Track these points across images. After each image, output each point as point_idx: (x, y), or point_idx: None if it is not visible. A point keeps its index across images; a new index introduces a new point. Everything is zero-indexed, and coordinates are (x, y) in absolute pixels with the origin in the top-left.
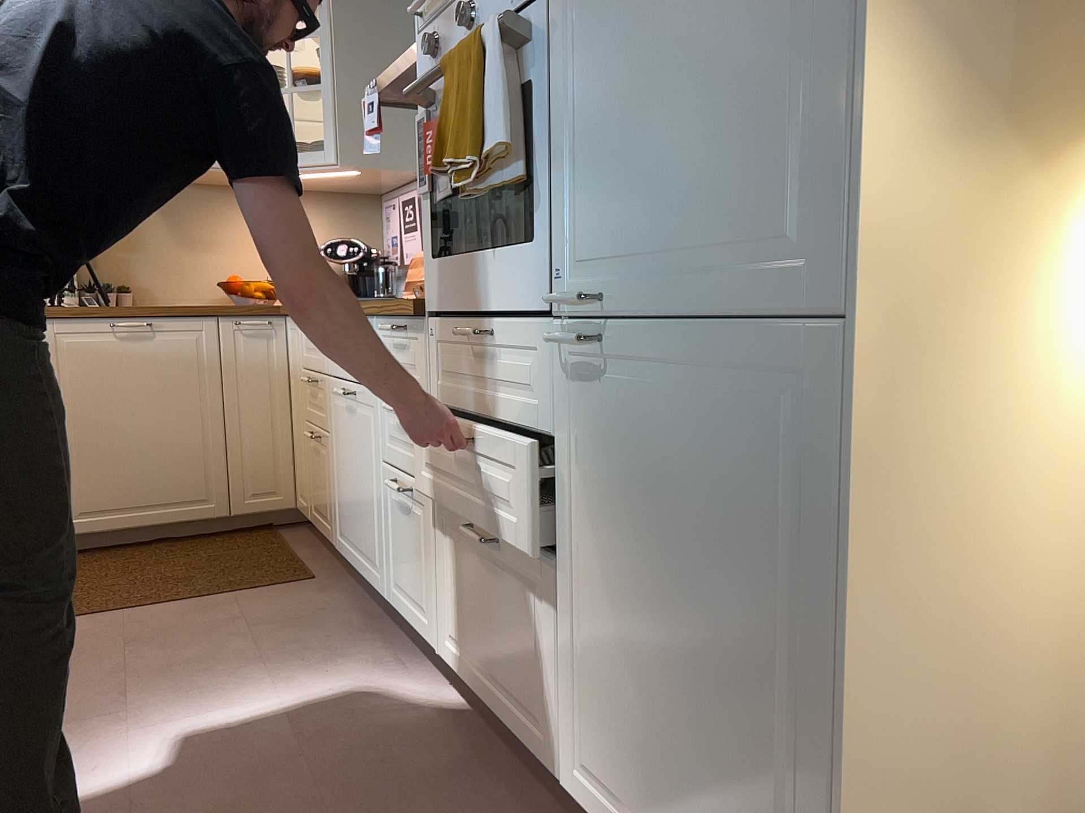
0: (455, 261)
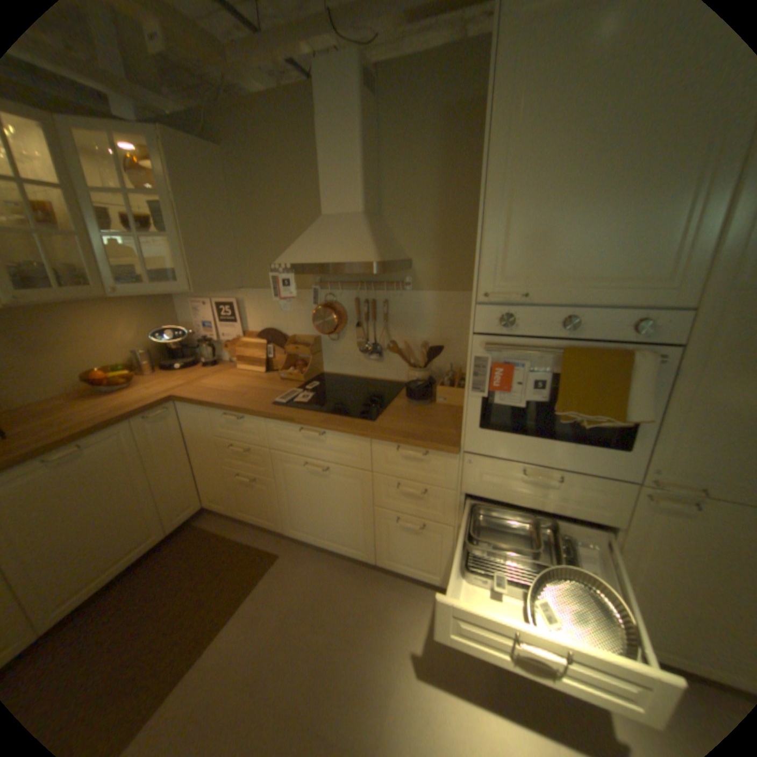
0: (515, 437)
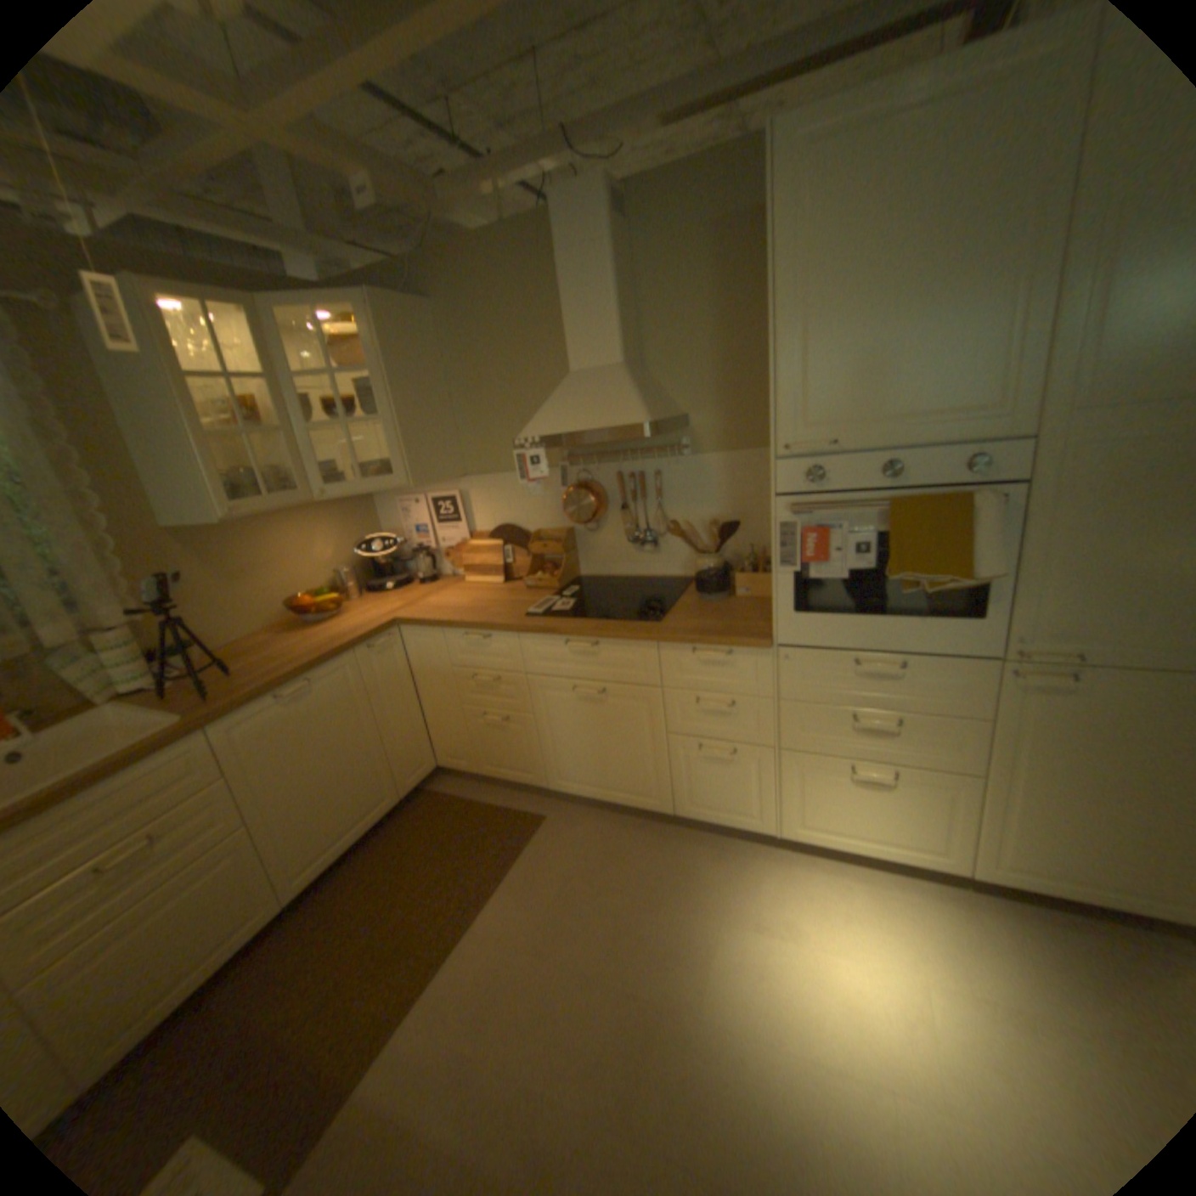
0: (838, 618)
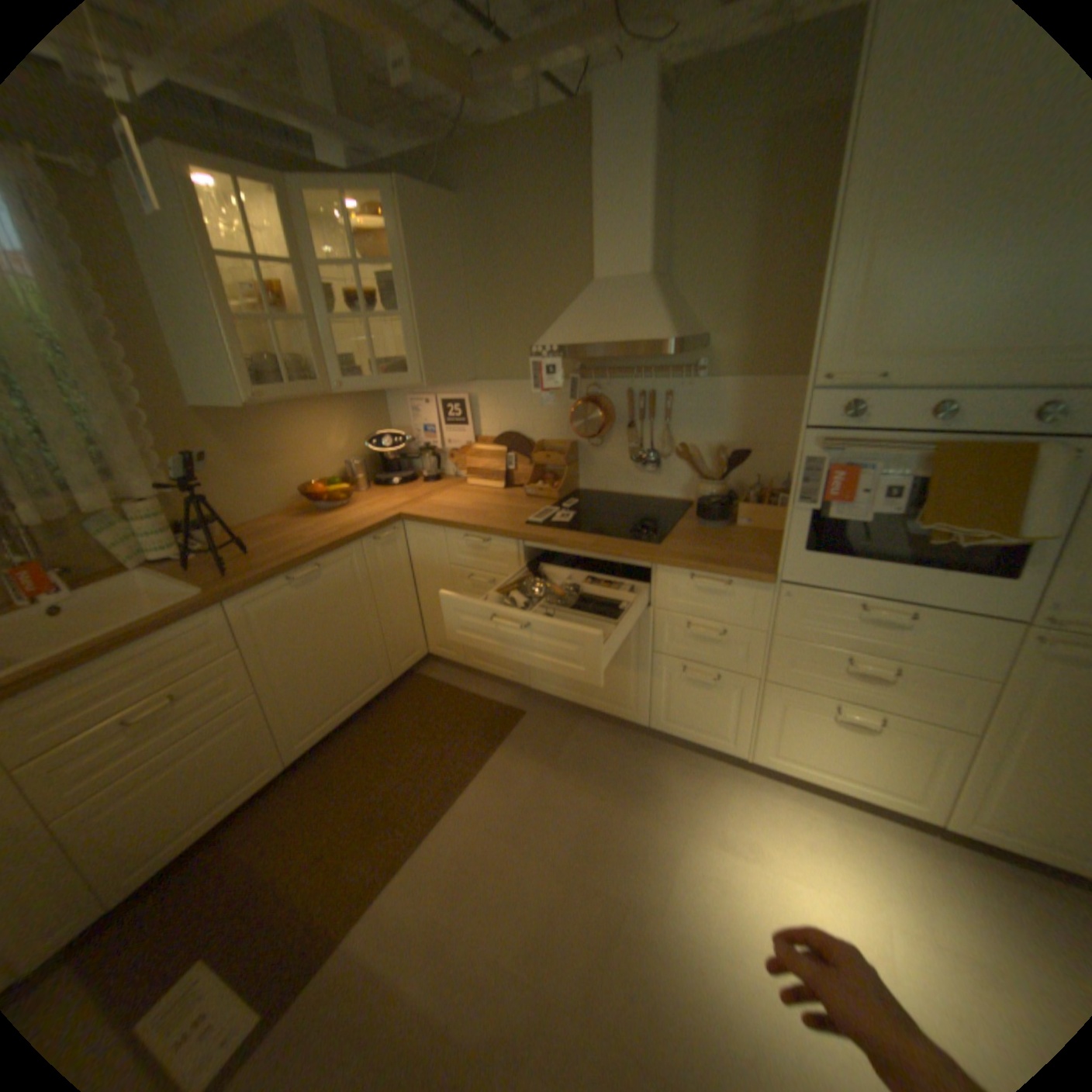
0: (852, 561)
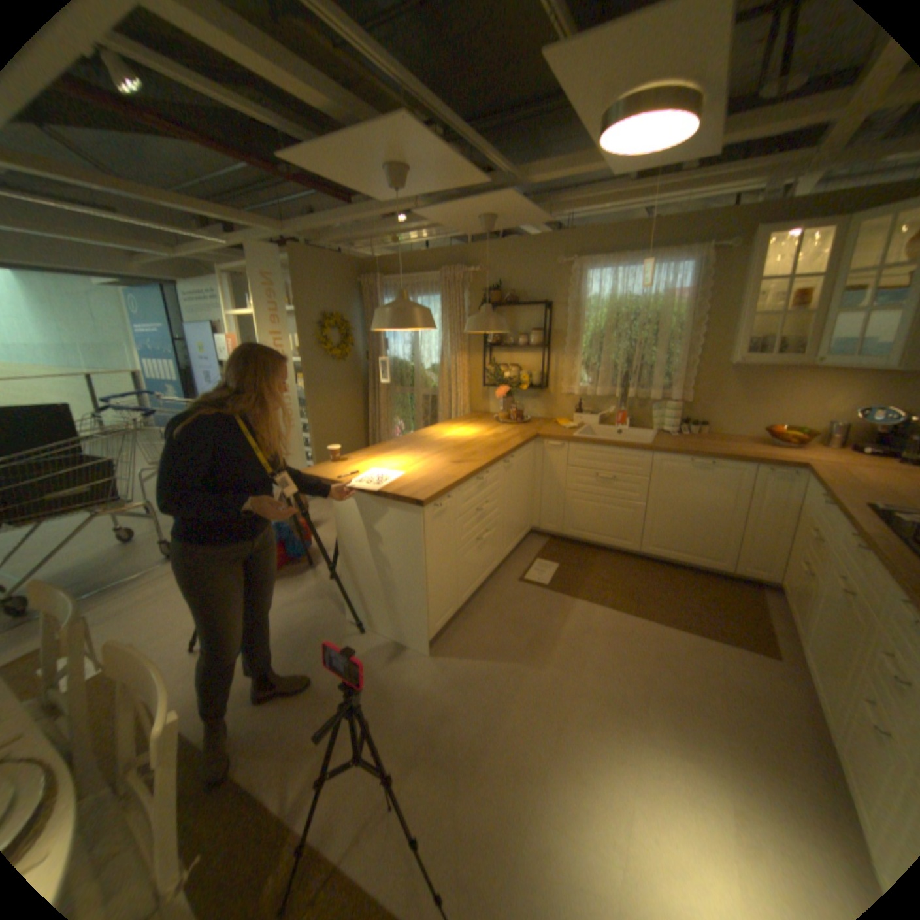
0: None
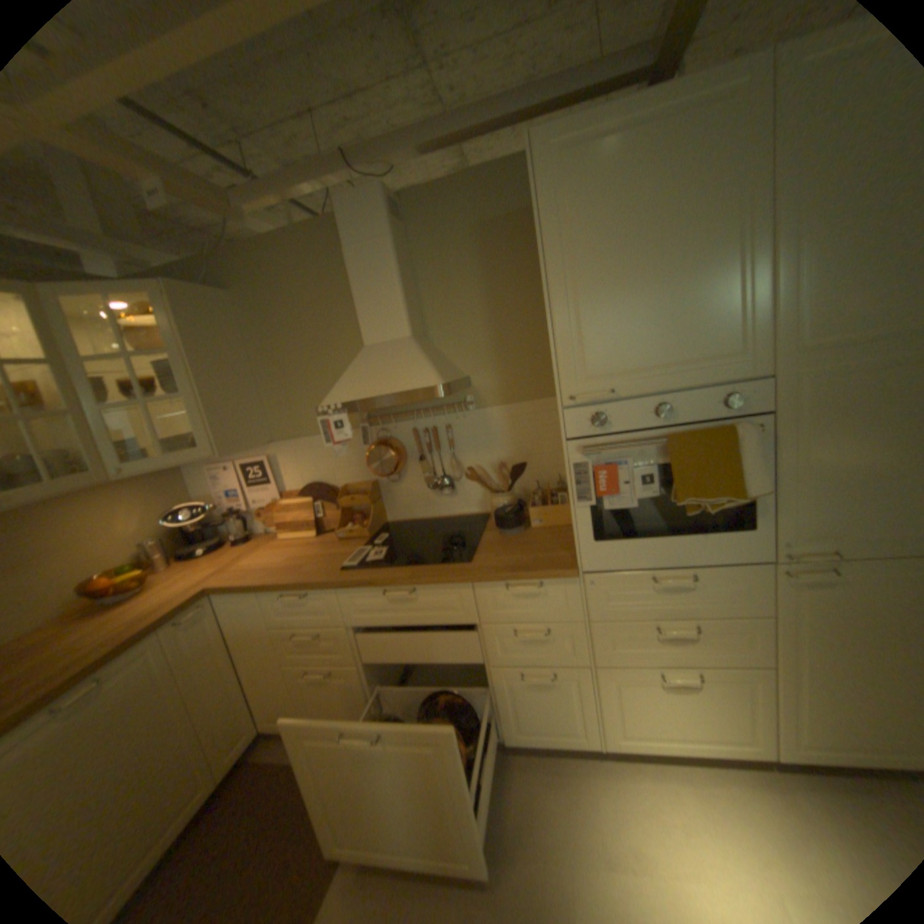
0: (634, 543)
